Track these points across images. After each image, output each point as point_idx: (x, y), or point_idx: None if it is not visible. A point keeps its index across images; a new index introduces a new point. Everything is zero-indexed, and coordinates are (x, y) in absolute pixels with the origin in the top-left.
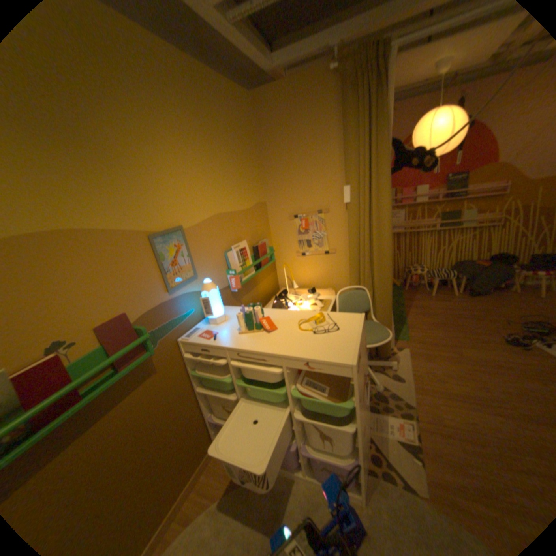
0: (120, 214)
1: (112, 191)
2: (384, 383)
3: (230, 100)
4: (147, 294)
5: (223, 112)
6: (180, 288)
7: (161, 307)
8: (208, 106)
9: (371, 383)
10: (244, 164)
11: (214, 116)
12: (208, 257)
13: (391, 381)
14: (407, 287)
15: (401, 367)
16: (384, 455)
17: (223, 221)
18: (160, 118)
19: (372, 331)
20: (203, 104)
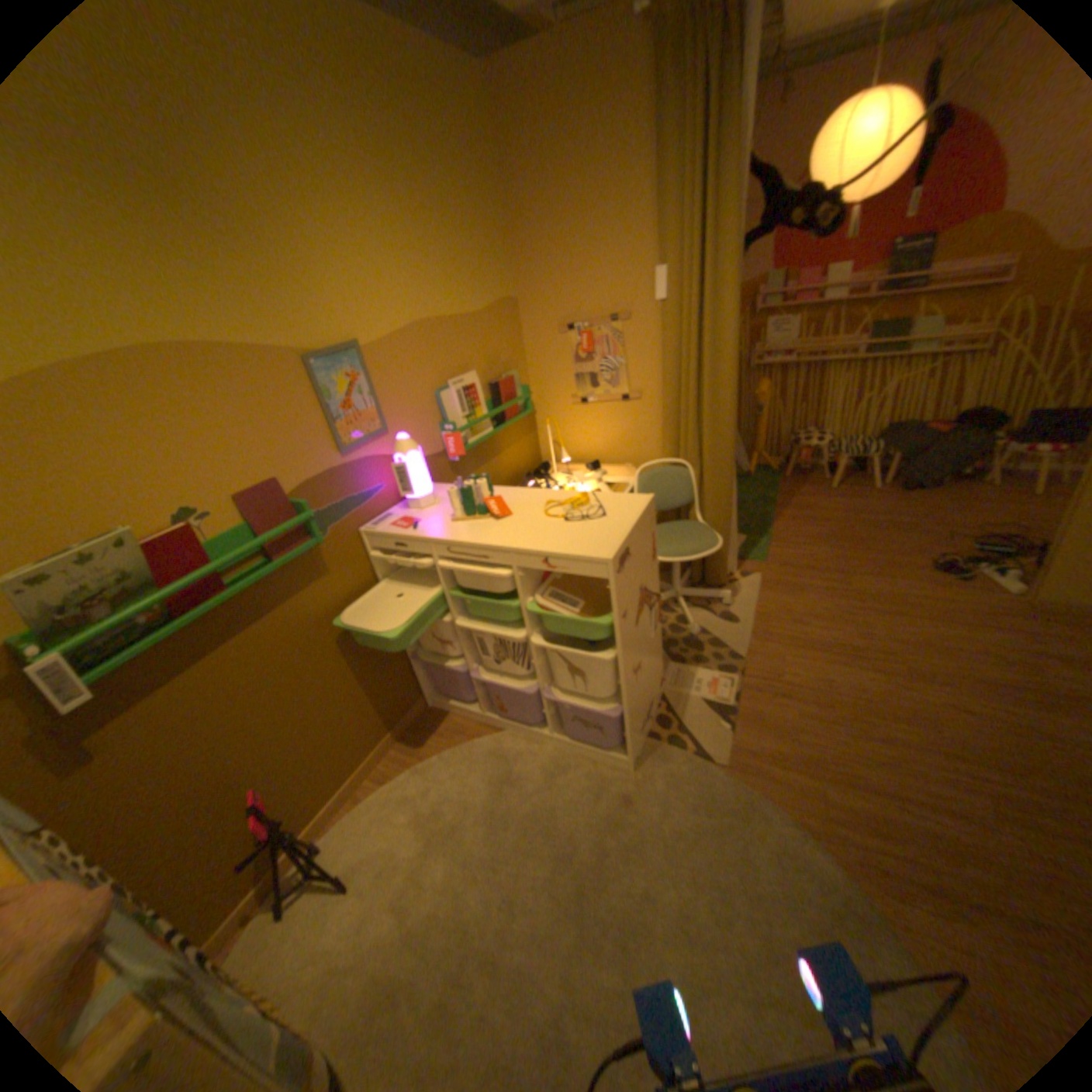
0: (255, 320)
1: (240, 280)
2: (703, 624)
3: (441, 88)
4: (308, 454)
5: (427, 115)
6: (359, 448)
7: (331, 477)
8: (396, 106)
9: (681, 621)
10: (472, 223)
11: (410, 126)
12: (406, 398)
13: (716, 621)
14: (788, 472)
15: (738, 601)
16: (677, 716)
17: (432, 335)
18: (309, 140)
19: (687, 537)
20: (387, 103)
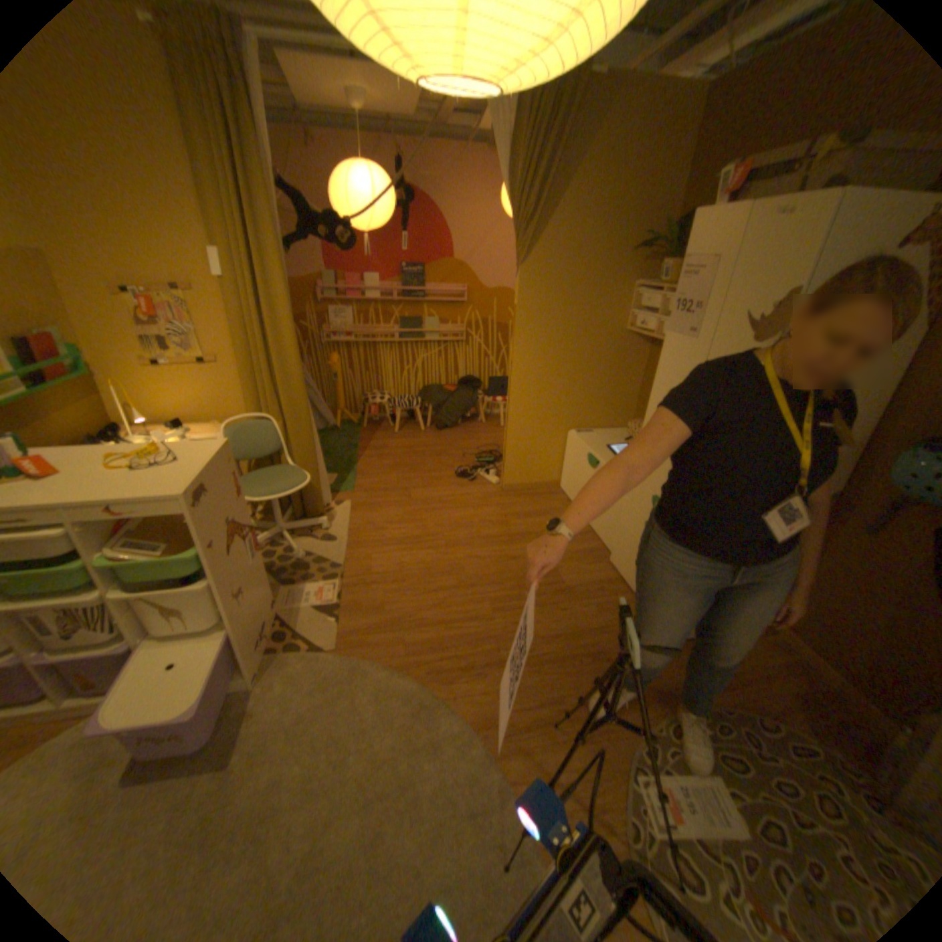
0: None
1: None
2: (306, 548)
3: None
4: None
5: None
6: None
7: None
8: None
9: (286, 551)
10: None
11: None
12: None
13: (317, 543)
14: (365, 425)
15: (334, 525)
16: (289, 627)
17: None
18: None
19: (279, 478)
20: None
